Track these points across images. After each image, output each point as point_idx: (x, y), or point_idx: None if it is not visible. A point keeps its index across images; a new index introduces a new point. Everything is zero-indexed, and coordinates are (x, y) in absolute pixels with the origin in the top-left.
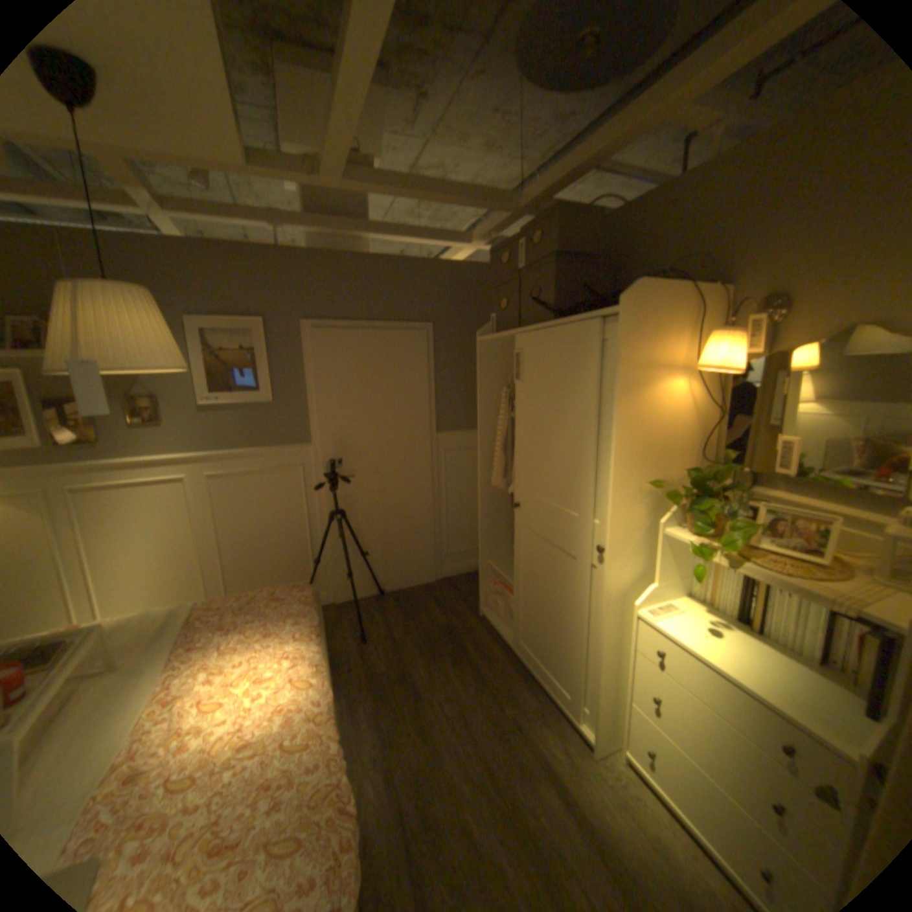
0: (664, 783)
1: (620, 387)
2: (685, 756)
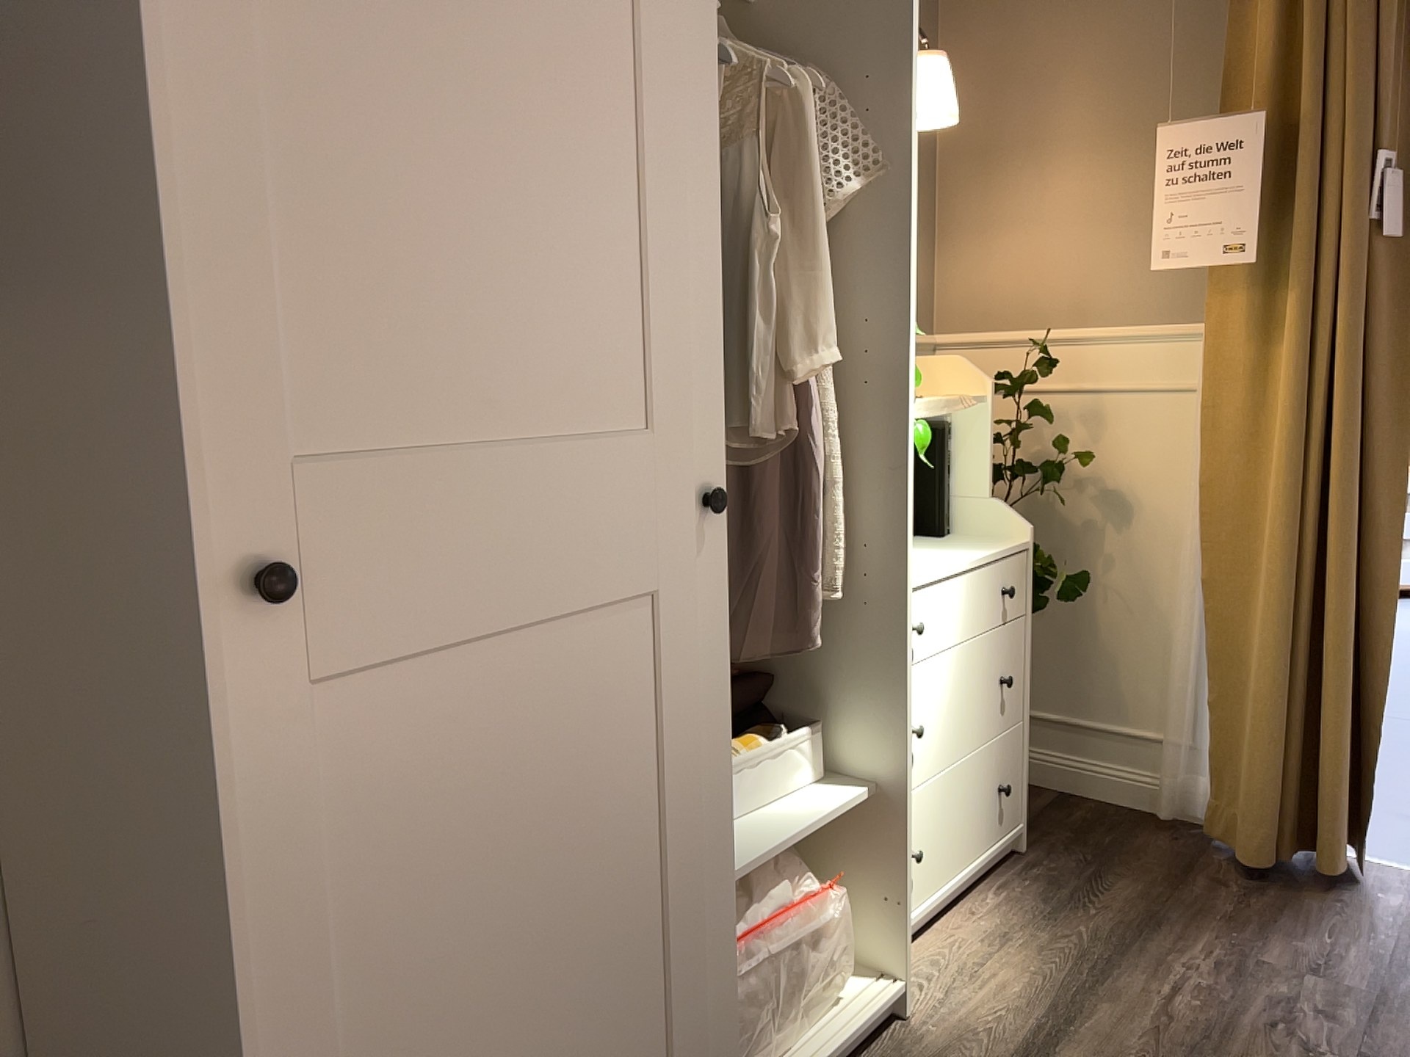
0: (924, 880)
1: (912, 51)
2: (941, 774)
